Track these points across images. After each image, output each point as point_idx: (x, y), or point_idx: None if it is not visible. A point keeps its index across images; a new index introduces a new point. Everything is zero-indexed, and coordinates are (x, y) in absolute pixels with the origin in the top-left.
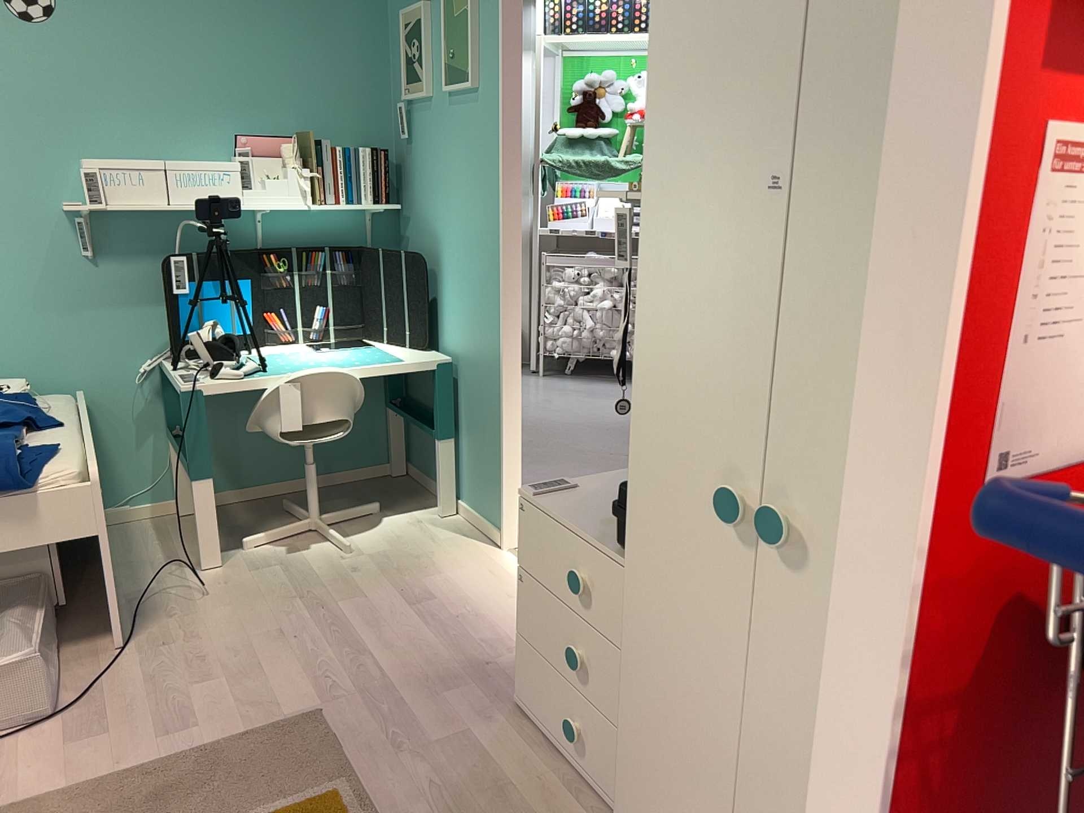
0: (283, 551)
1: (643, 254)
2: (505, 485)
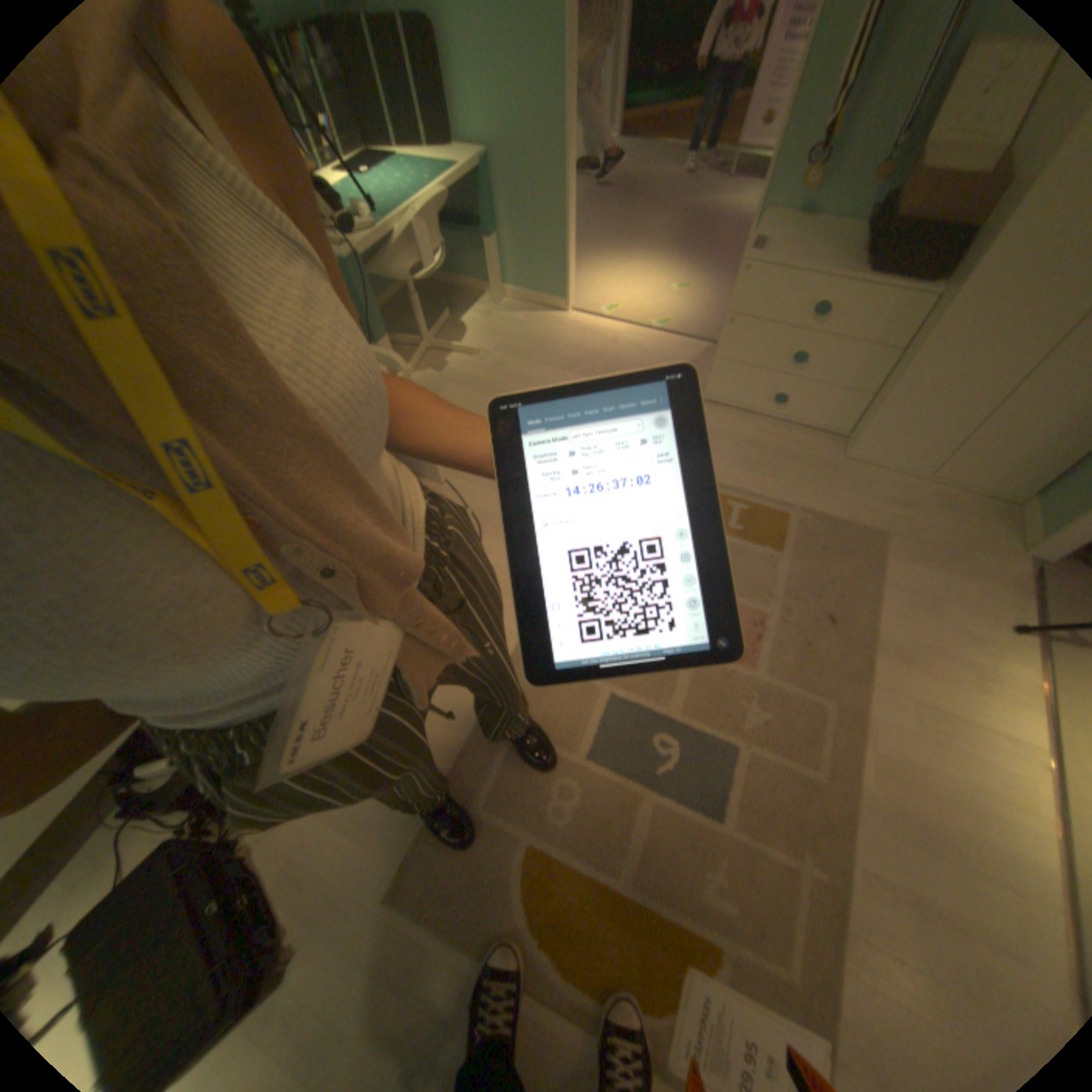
0: (432, 372)
1: None
2: (569, 260)
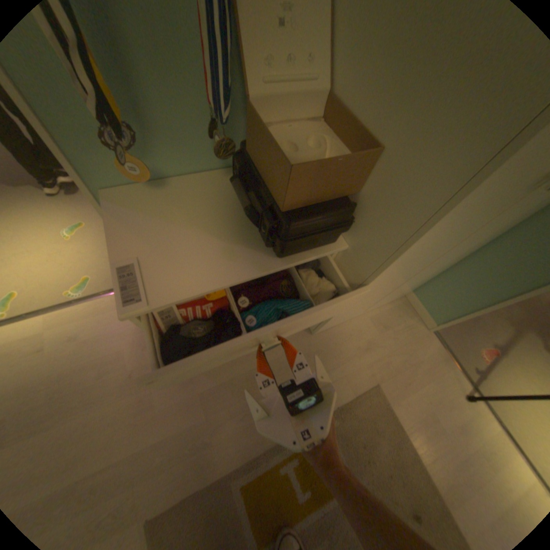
0: None
1: None
2: None
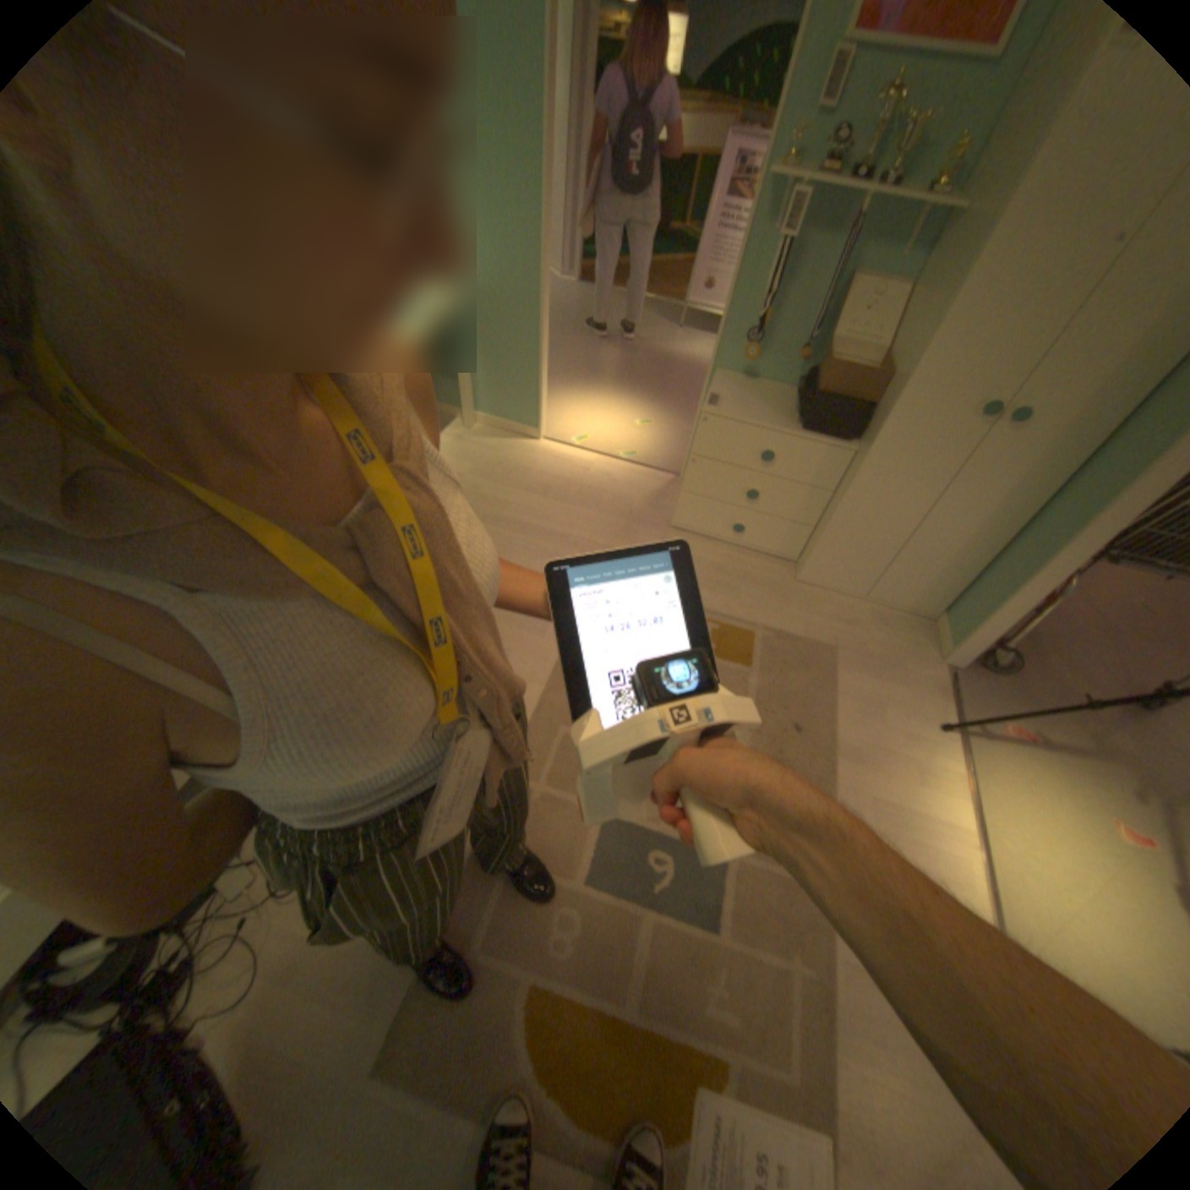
0: None
1: (973, 271)
2: (541, 395)
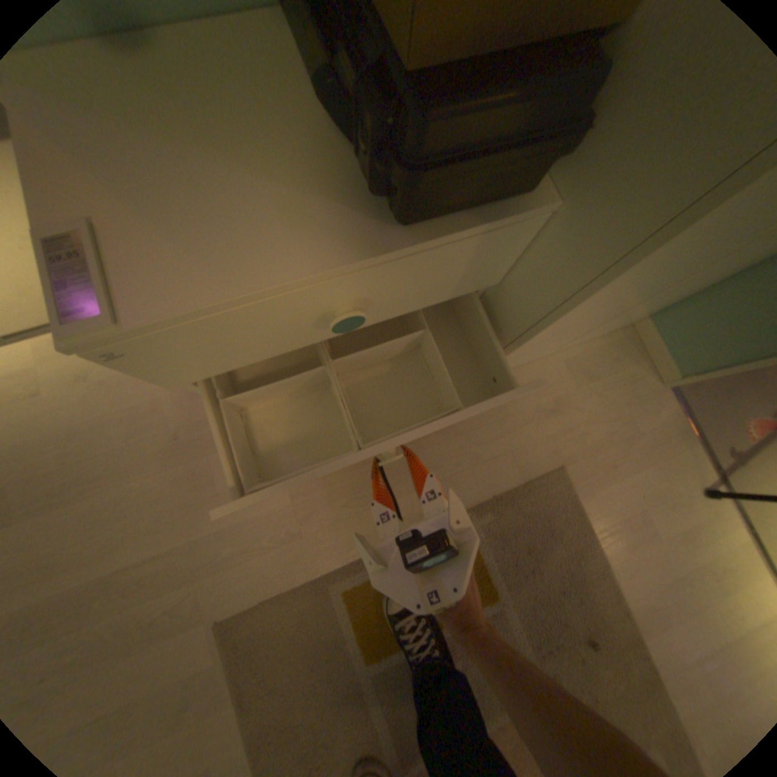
0: None
1: None
2: None
